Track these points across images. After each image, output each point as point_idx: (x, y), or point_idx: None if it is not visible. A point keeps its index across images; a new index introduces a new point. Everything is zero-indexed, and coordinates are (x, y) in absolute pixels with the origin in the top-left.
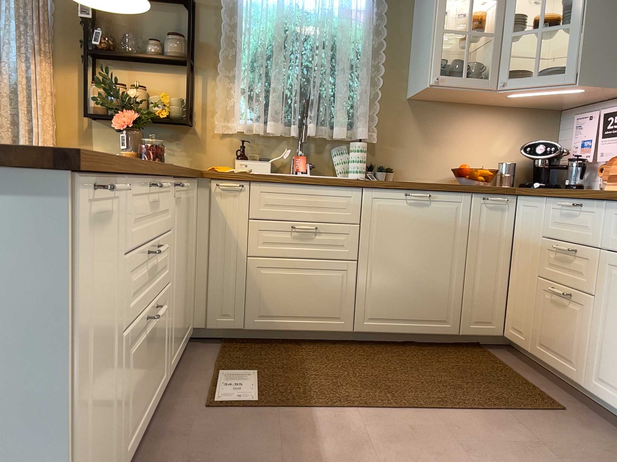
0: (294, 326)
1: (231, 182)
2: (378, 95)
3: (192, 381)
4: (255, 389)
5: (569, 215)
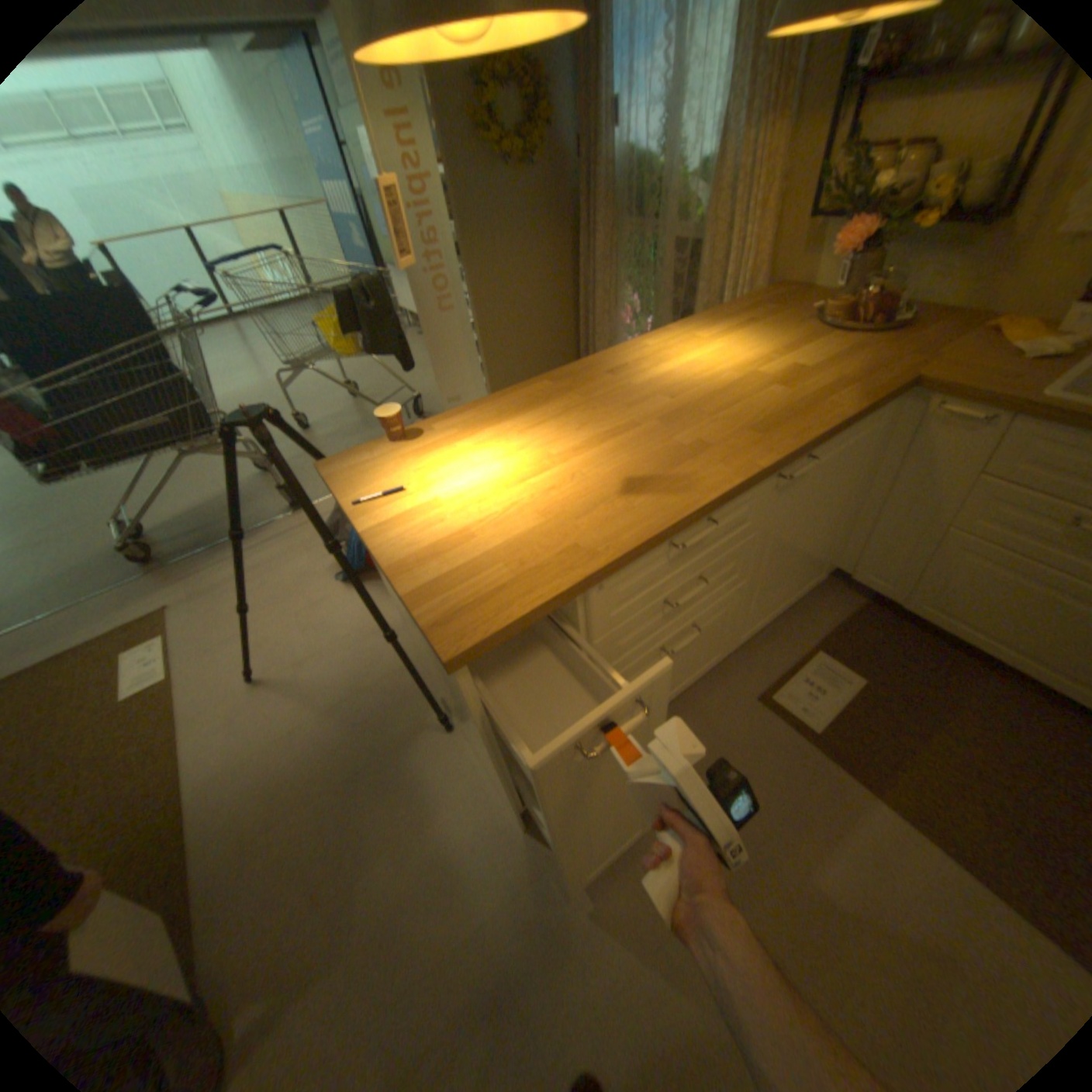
0: (991, 648)
1: (976, 405)
2: None
3: (780, 648)
4: (837, 713)
5: None
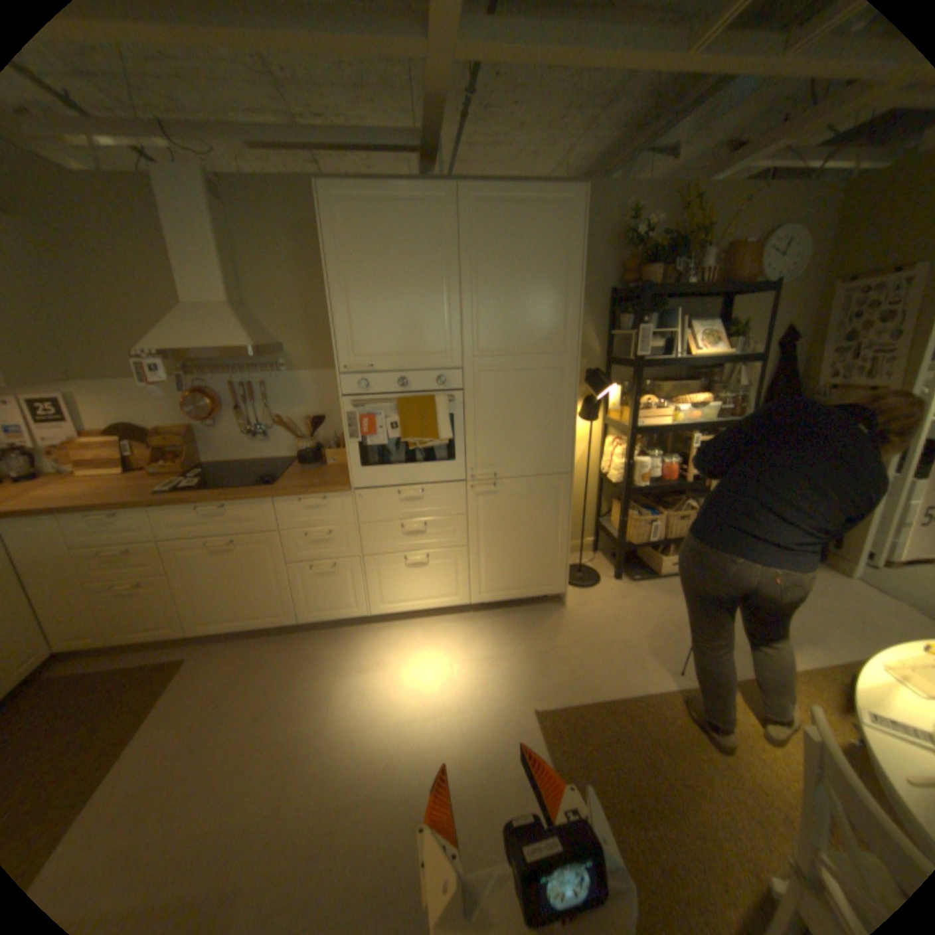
0: None
1: None
2: None
3: None
4: None
5: (99, 525)
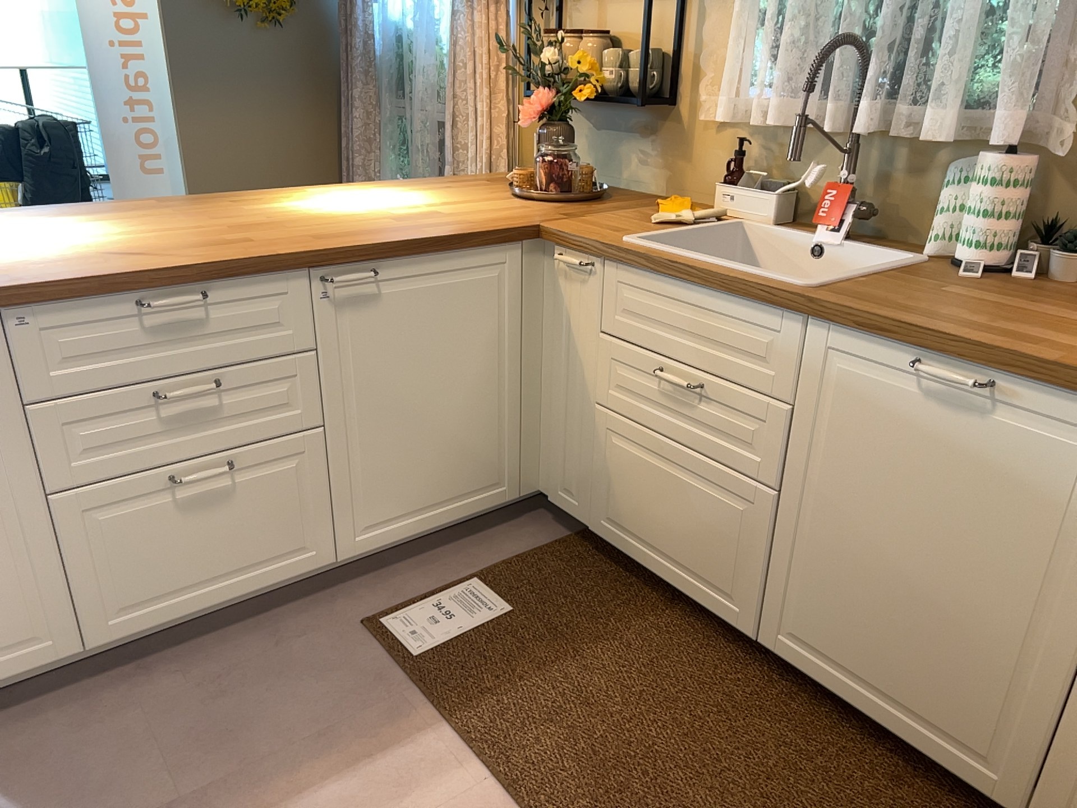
0: (655, 564)
1: (579, 253)
2: None
3: (427, 574)
4: (453, 637)
5: None
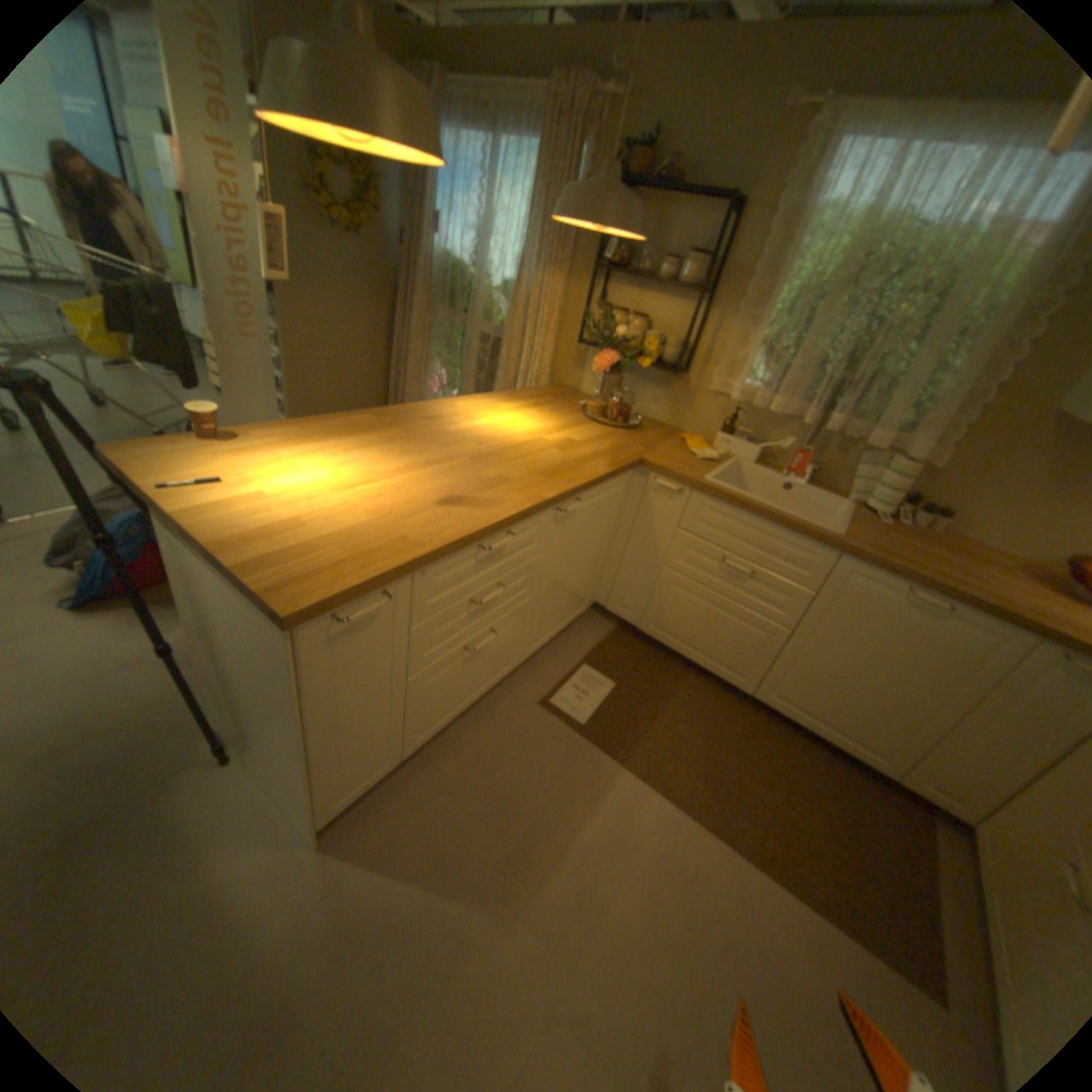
0: (687, 653)
1: (671, 482)
2: (990, 392)
3: (555, 663)
4: (595, 709)
5: None
